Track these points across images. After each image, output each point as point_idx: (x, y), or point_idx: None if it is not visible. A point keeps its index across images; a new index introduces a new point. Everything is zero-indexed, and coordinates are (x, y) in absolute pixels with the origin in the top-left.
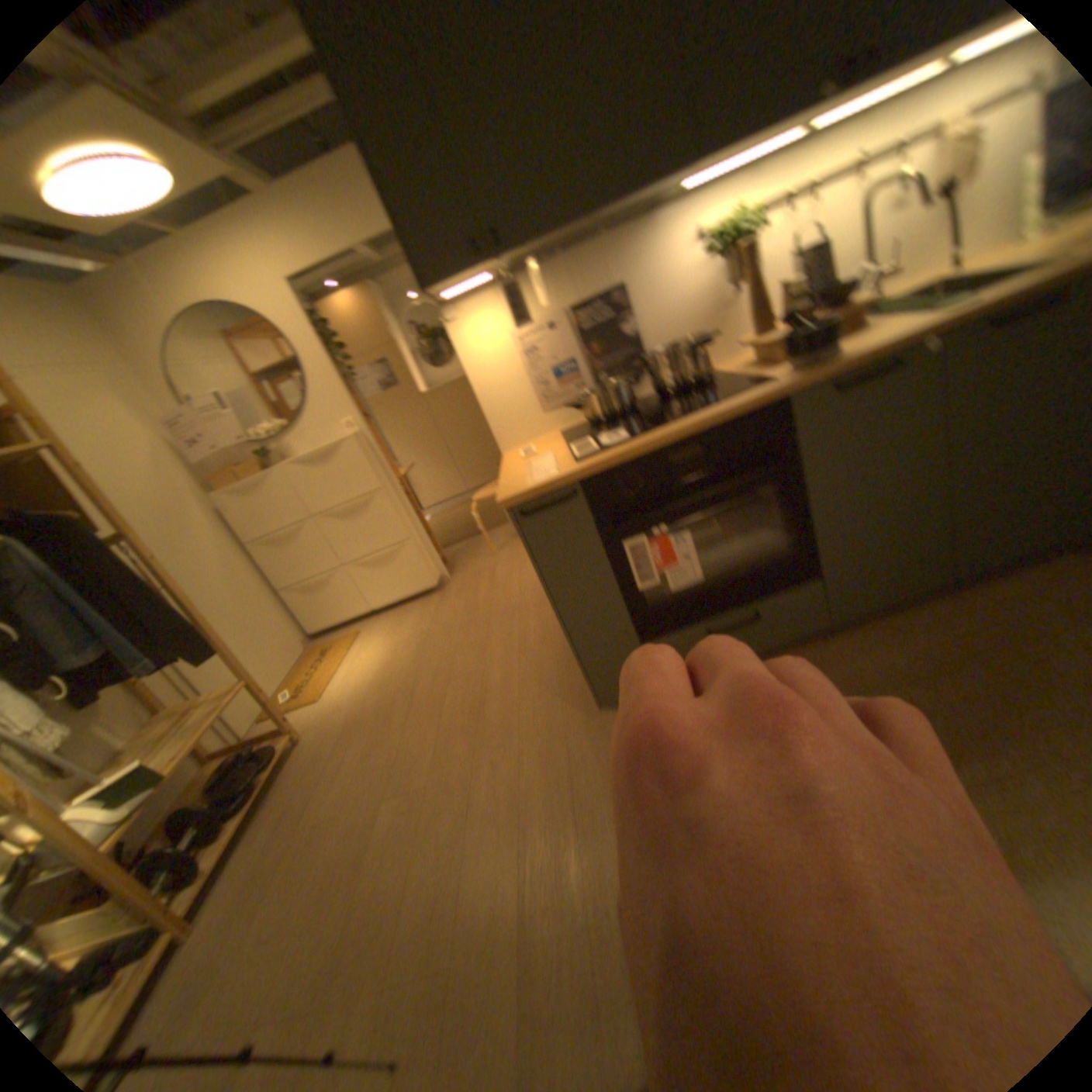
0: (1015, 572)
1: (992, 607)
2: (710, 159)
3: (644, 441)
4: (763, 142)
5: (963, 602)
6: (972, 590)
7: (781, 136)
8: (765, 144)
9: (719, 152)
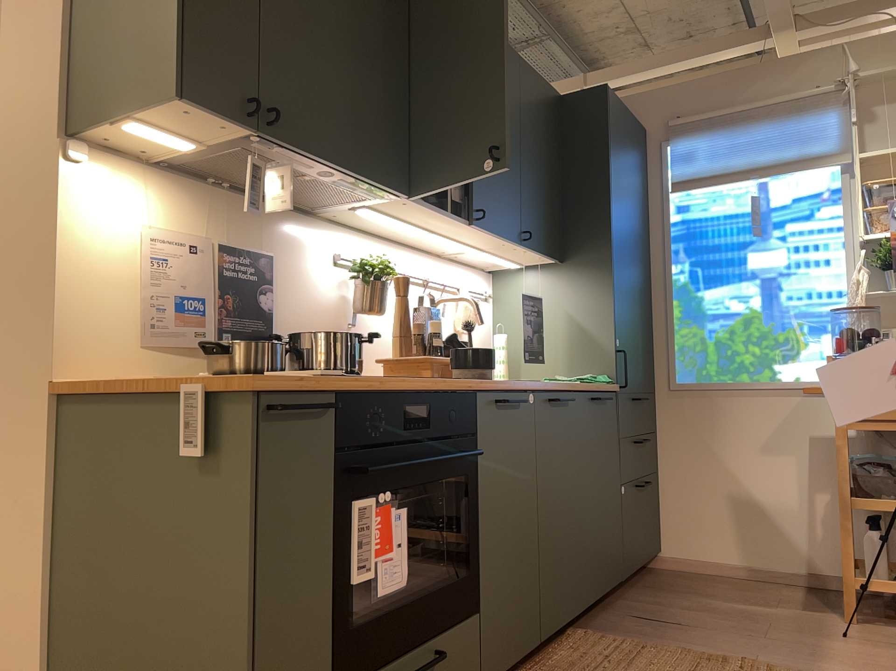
0: (556, 644)
1: (568, 667)
2: (399, 203)
3: (389, 384)
4: (410, 221)
5: (546, 667)
6: (543, 659)
7: (416, 227)
8: (408, 225)
9: (410, 202)
